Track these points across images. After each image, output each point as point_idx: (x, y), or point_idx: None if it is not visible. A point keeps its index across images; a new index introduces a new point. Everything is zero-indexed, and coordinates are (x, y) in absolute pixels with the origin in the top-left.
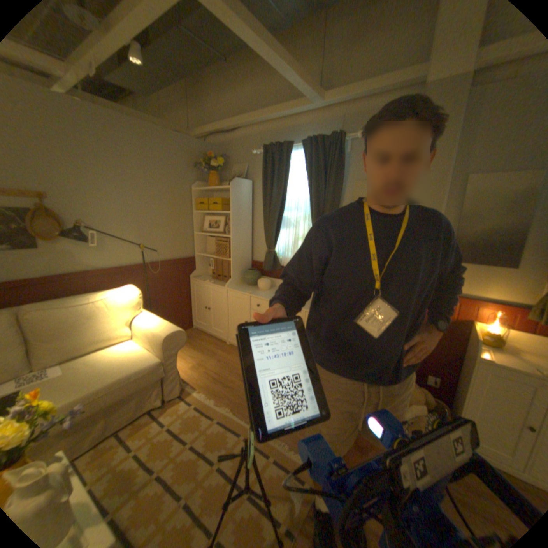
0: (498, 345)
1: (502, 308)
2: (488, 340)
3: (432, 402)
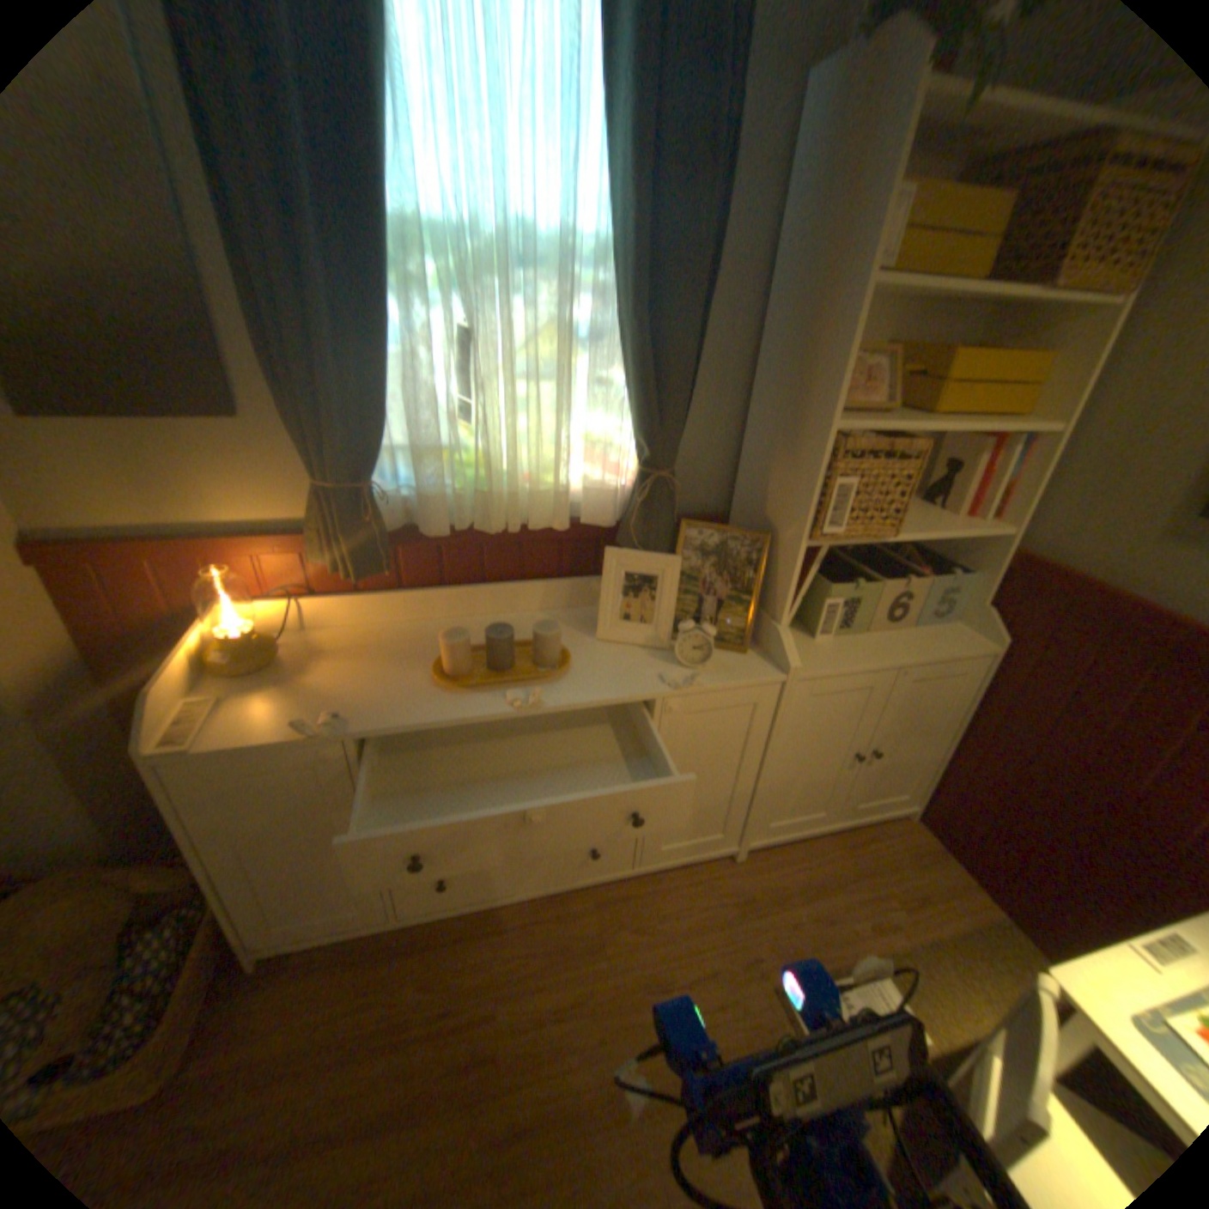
0: (248, 669)
1: (259, 548)
2: (219, 663)
3: (166, 886)
